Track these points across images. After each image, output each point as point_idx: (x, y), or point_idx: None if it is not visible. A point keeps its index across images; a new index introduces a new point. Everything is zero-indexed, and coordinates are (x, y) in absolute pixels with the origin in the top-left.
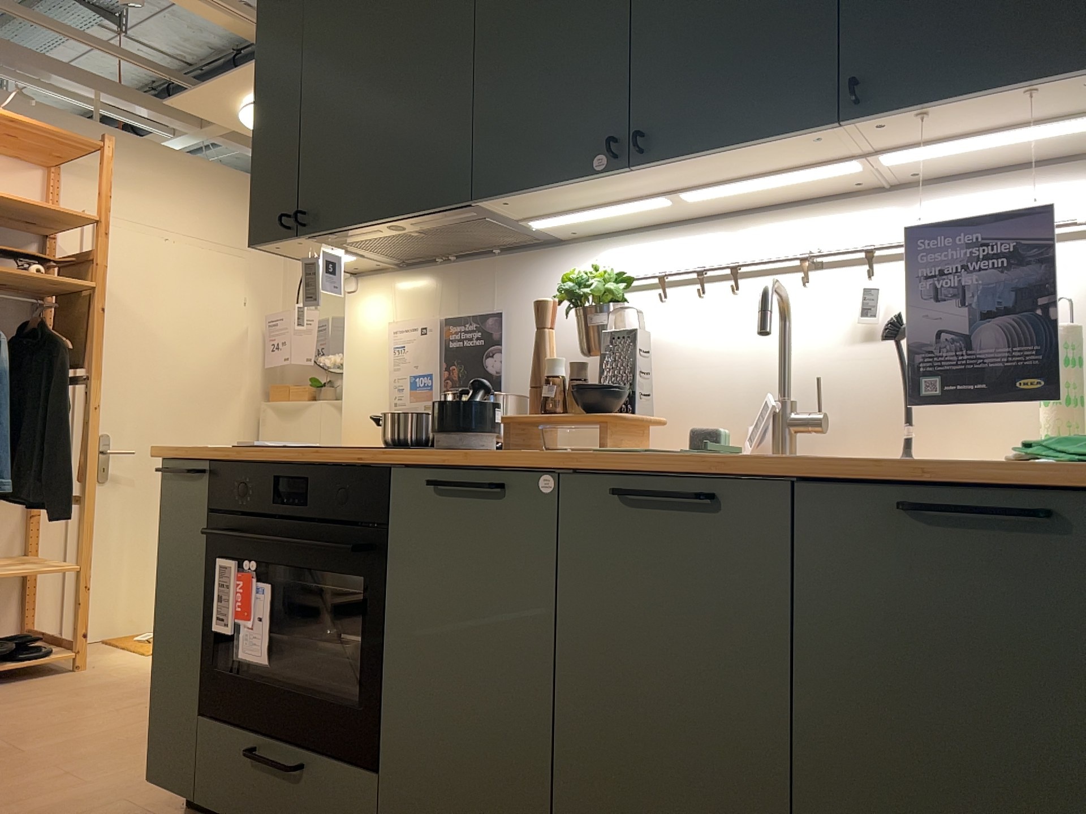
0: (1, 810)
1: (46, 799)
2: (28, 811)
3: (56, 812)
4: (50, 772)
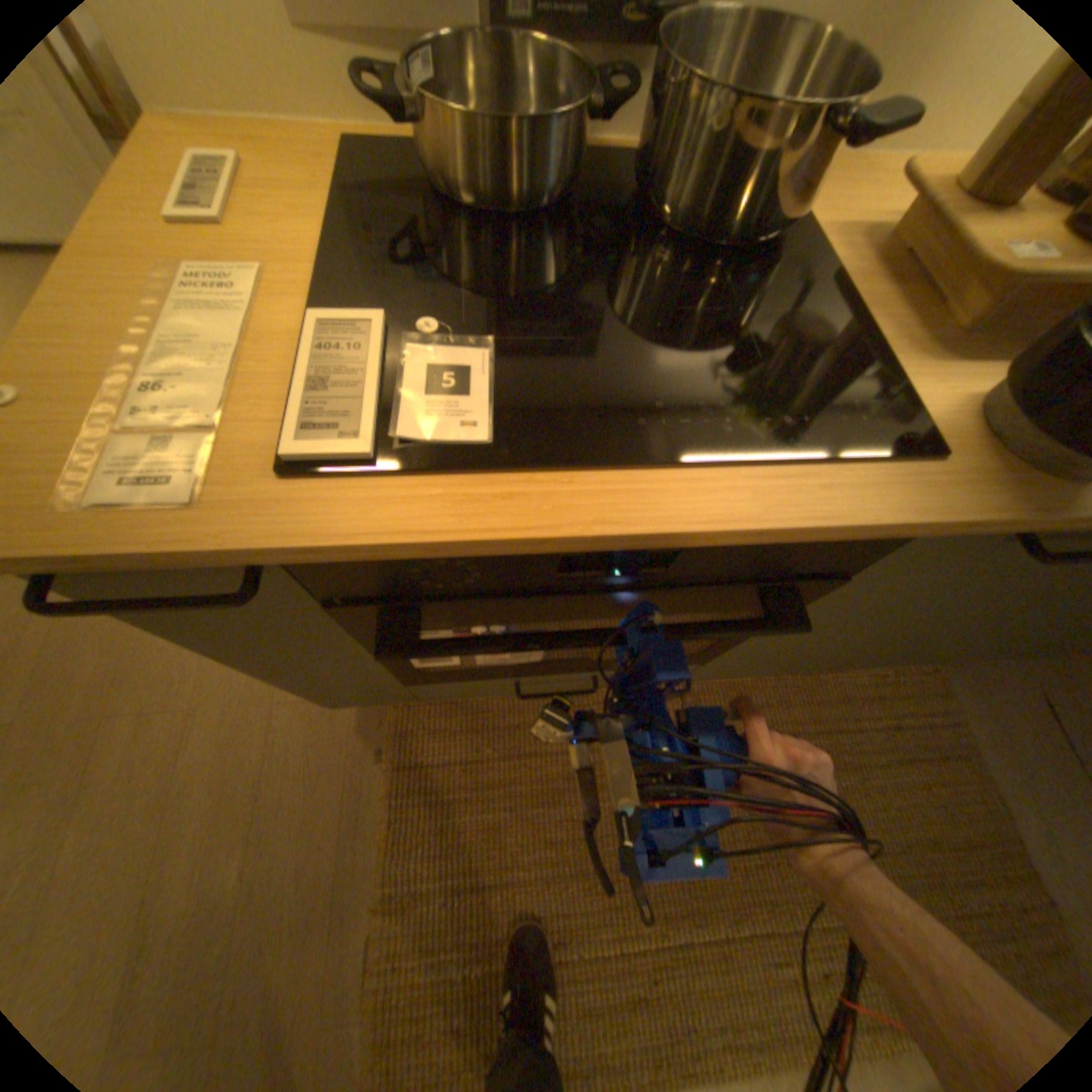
0: (168, 813)
1: (190, 763)
2: (202, 791)
3: (234, 769)
4: (114, 728)
